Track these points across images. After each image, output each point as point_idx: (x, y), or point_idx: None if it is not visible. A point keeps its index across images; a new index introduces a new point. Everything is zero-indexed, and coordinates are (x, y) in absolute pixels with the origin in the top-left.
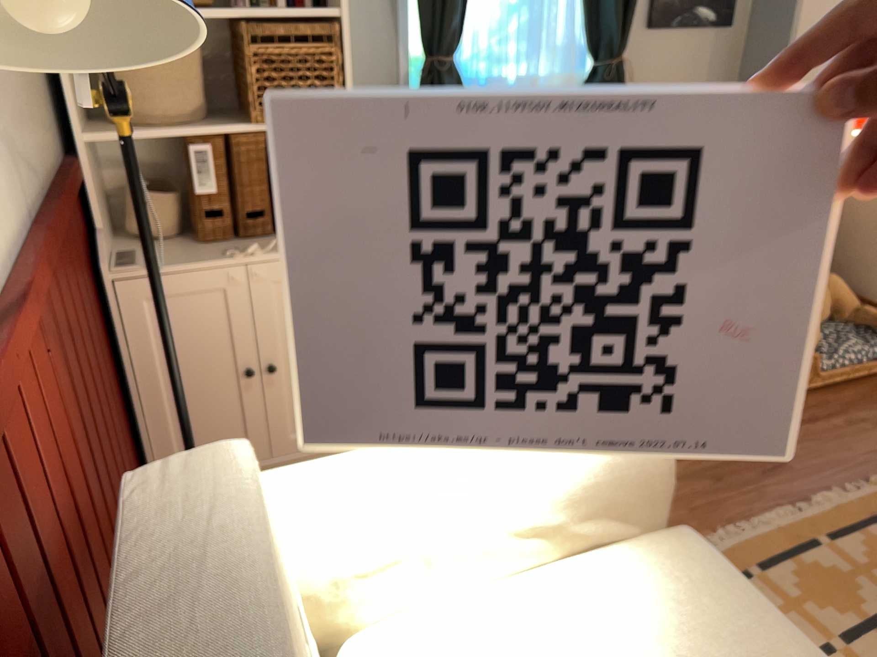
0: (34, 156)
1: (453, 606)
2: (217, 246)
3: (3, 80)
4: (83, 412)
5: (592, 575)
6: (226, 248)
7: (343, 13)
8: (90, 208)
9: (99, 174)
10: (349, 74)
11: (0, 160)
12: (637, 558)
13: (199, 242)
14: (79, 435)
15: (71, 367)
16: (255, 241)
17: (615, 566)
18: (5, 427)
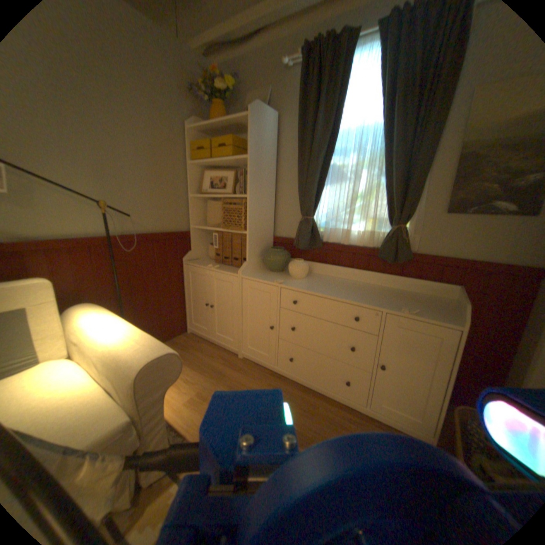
0: (152, 223)
1: (78, 371)
2: (215, 263)
3: (137, 203)
4: (127, 283)
5: (91, 397)
6: (214, 264)
7: (252, 196)
8: (191, 244)
9: (205, 238)
10: (249, 216)
11: (112, 217)
12: (103, 407)
13: (215, 262)
14: (115, 286)
15: (125, 271)
16: (223, 265)
17: (97, 402)
18: (42, 261)
